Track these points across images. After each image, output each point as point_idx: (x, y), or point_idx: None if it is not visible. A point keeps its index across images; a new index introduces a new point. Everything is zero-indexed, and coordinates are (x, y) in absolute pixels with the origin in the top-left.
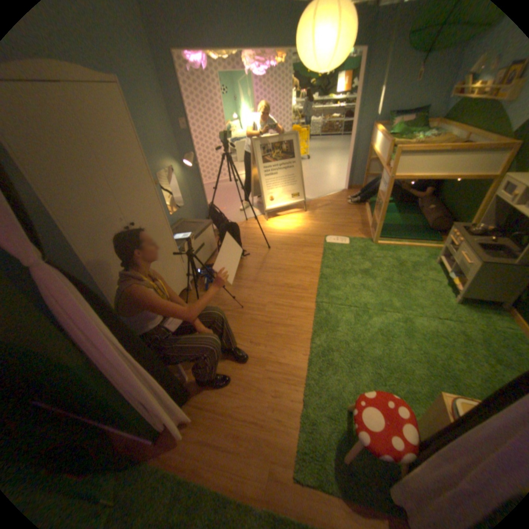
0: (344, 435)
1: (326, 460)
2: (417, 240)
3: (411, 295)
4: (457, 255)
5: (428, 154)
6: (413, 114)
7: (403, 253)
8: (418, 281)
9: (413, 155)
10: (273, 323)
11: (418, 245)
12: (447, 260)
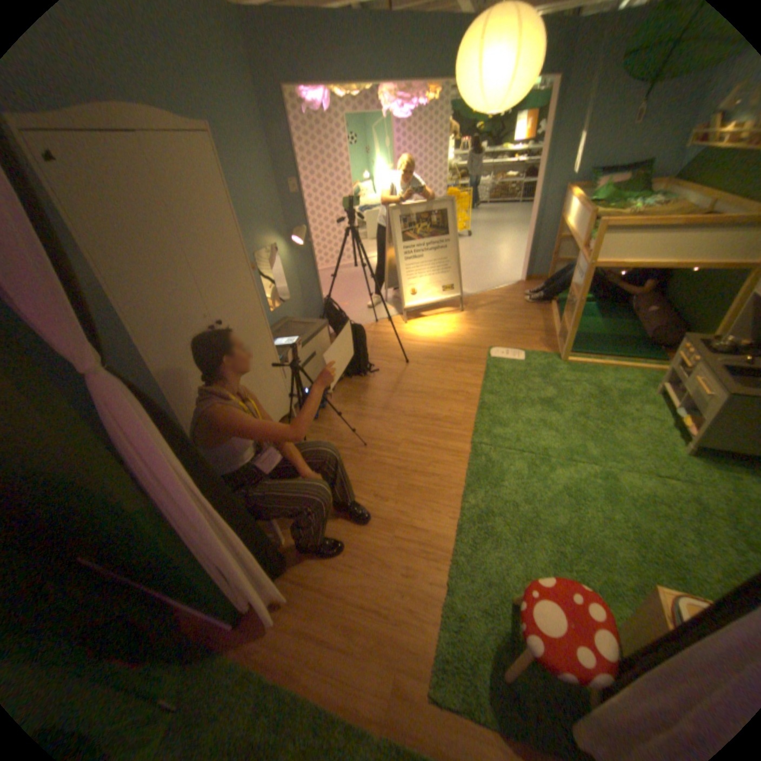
0: (506, 640)
1: (478, 674)
2: (629, 359)
3: (616, 440)
4: (690, 383)
5: (649, 231)
6: (628, 171)
7: (606, 377)
8: (628, 419)
9: (626, 232)
10: (408, 470)
11: (629, 365)
12: (674, 389)
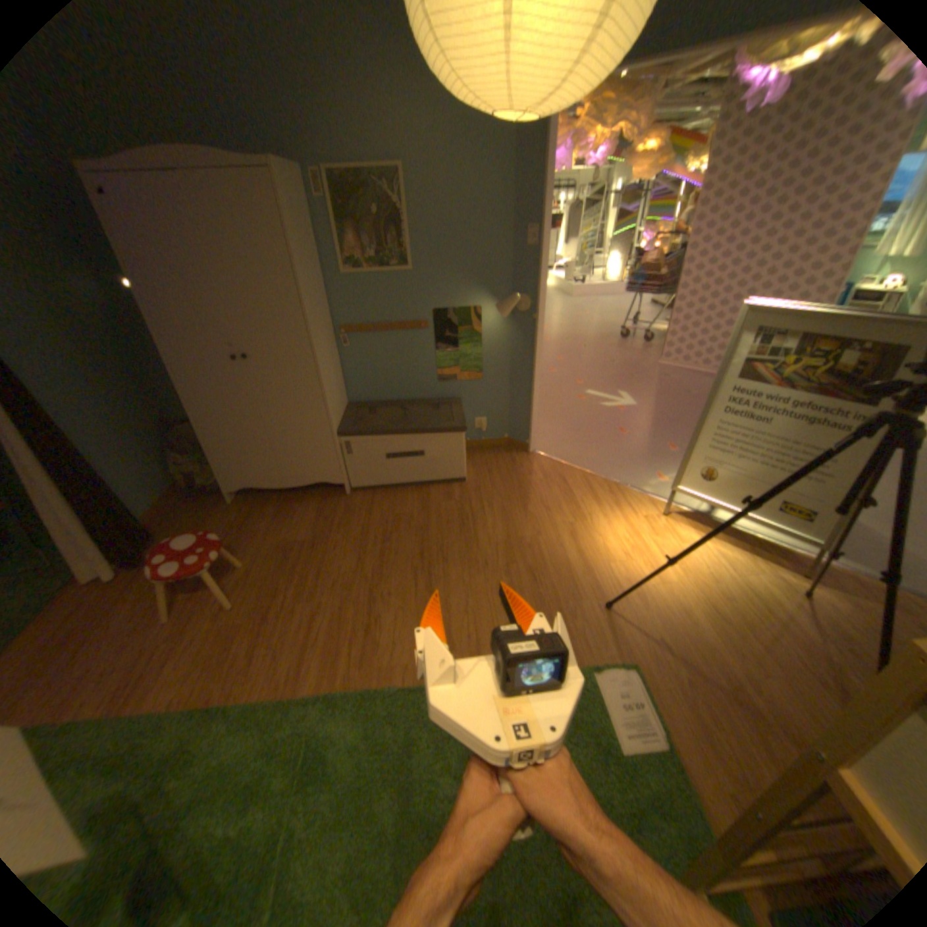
0: None
1: None
2: None
3: None
4: None
5: None
6: None
7: None
8: None
9: None
10: (261, 630)
11: None
12: None
